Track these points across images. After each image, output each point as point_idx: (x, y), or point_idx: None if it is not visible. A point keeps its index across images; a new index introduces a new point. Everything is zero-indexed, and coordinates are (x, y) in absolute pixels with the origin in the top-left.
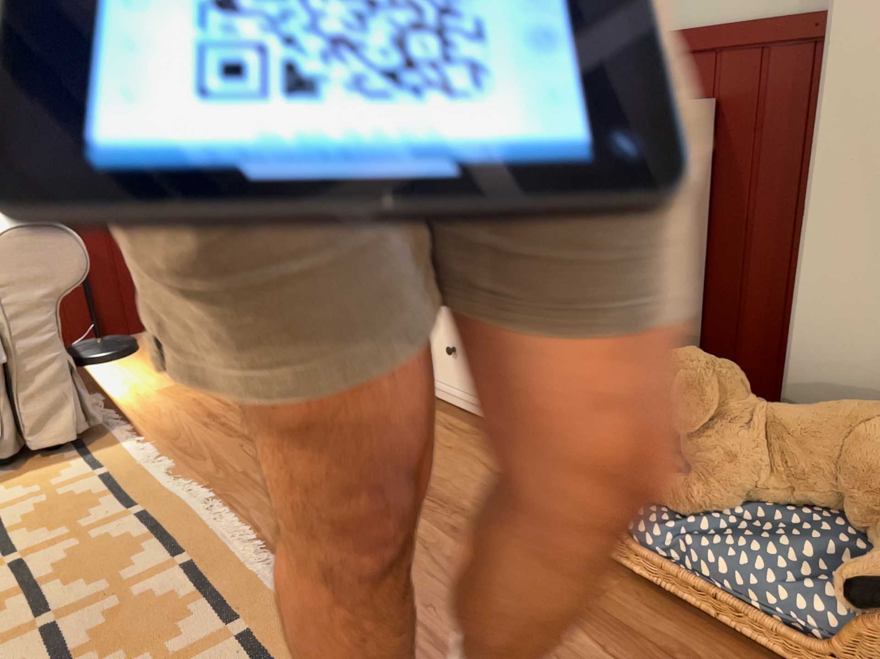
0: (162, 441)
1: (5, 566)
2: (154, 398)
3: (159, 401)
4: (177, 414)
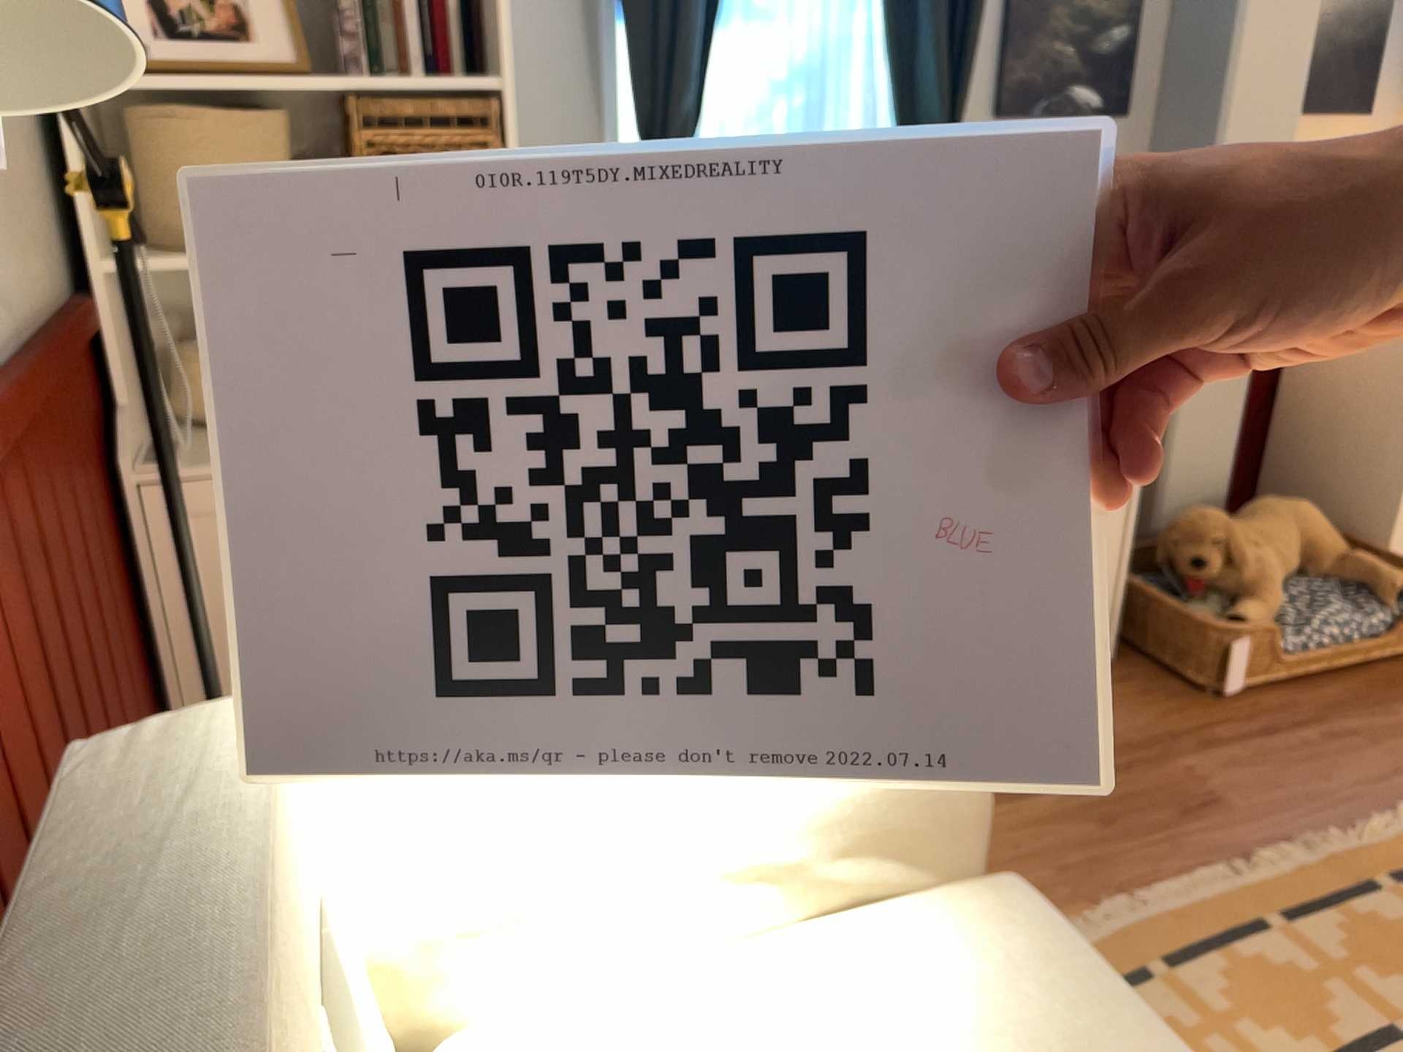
0: None
1: None
2: None
3: None
4: None
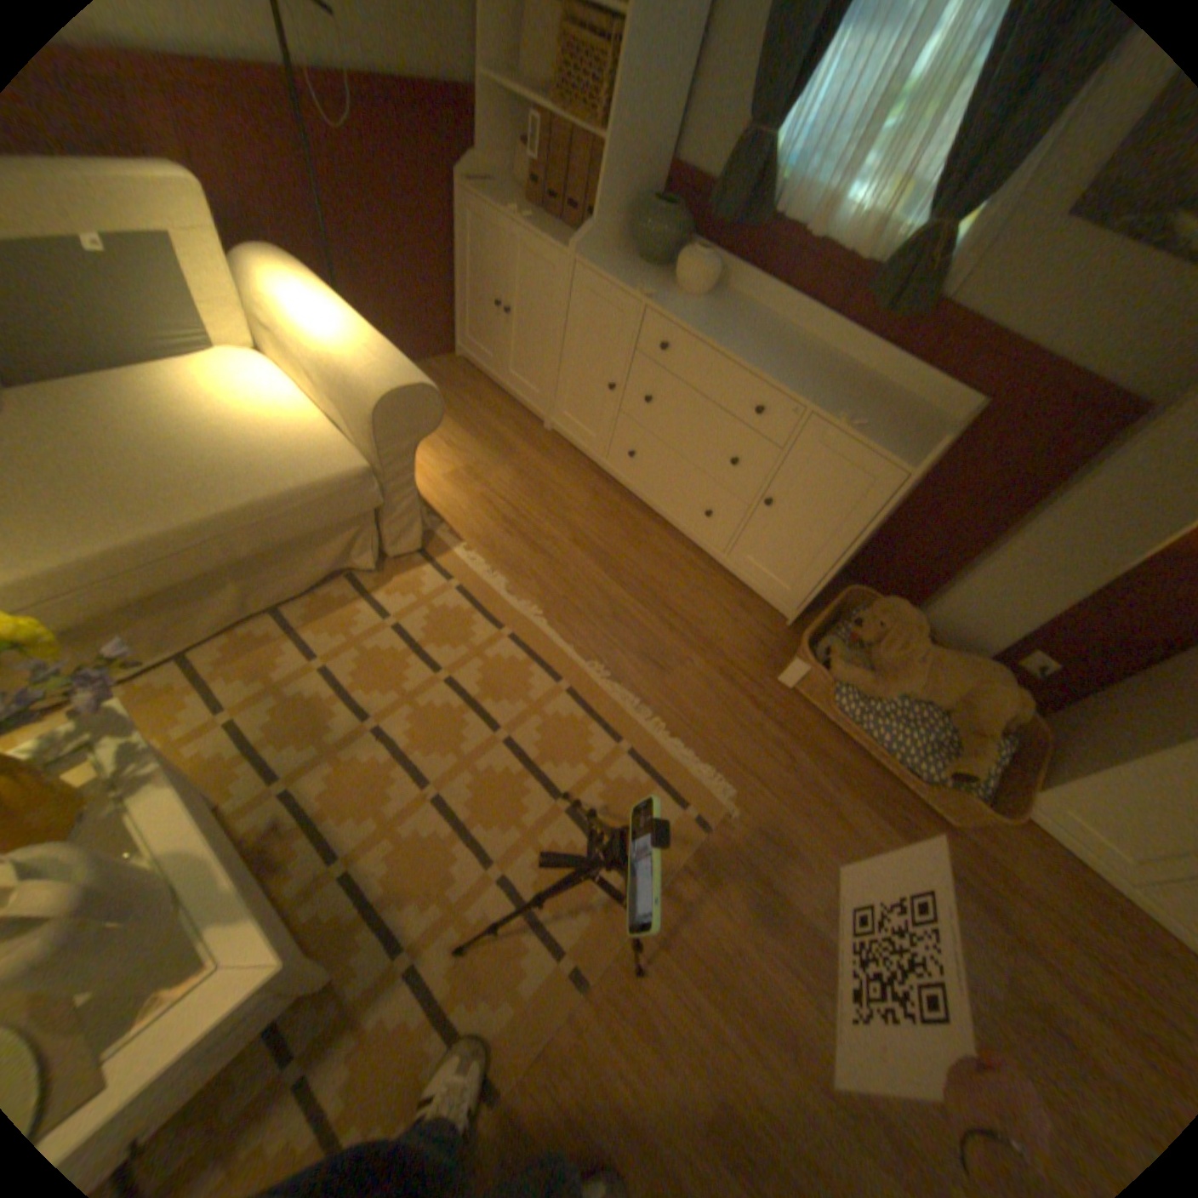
0: (482, 550)
1: (442, 684)
2: (444, 487)
3: (452, 494)
4: (476, 516)
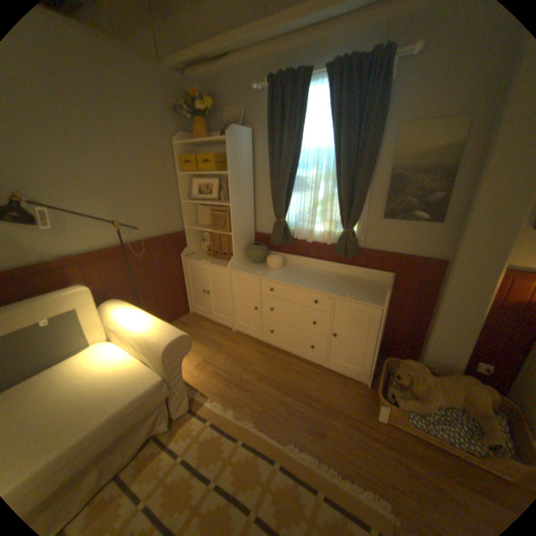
0: (217, 399)
1: (212, 491)
2: (194, 373)
3: (198, 375)
4: (212, 382)
